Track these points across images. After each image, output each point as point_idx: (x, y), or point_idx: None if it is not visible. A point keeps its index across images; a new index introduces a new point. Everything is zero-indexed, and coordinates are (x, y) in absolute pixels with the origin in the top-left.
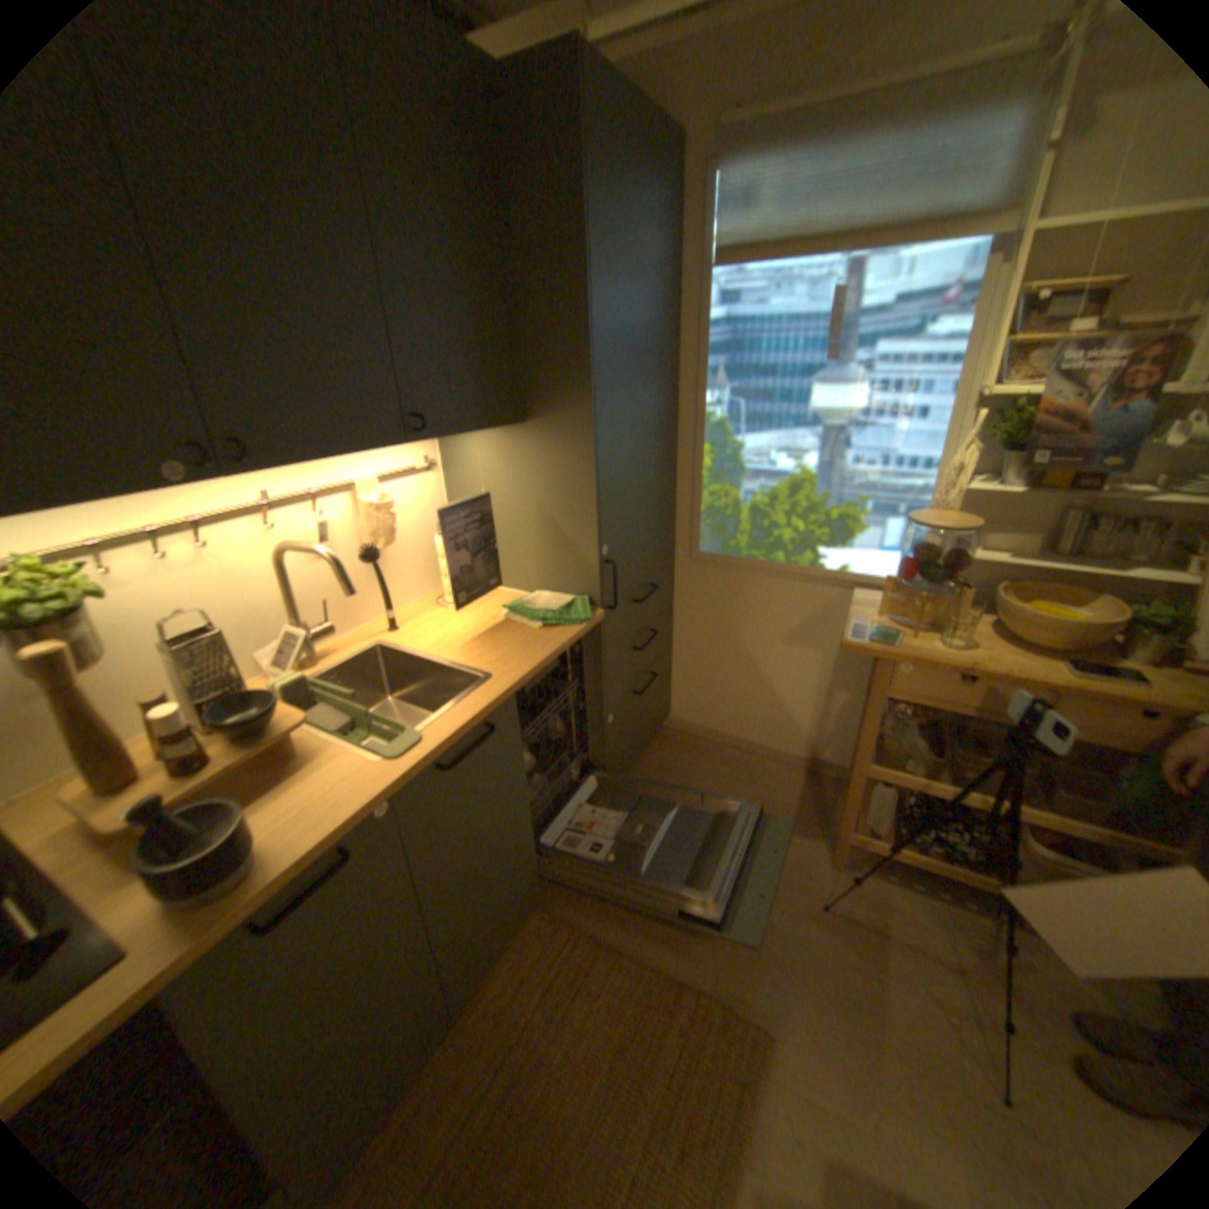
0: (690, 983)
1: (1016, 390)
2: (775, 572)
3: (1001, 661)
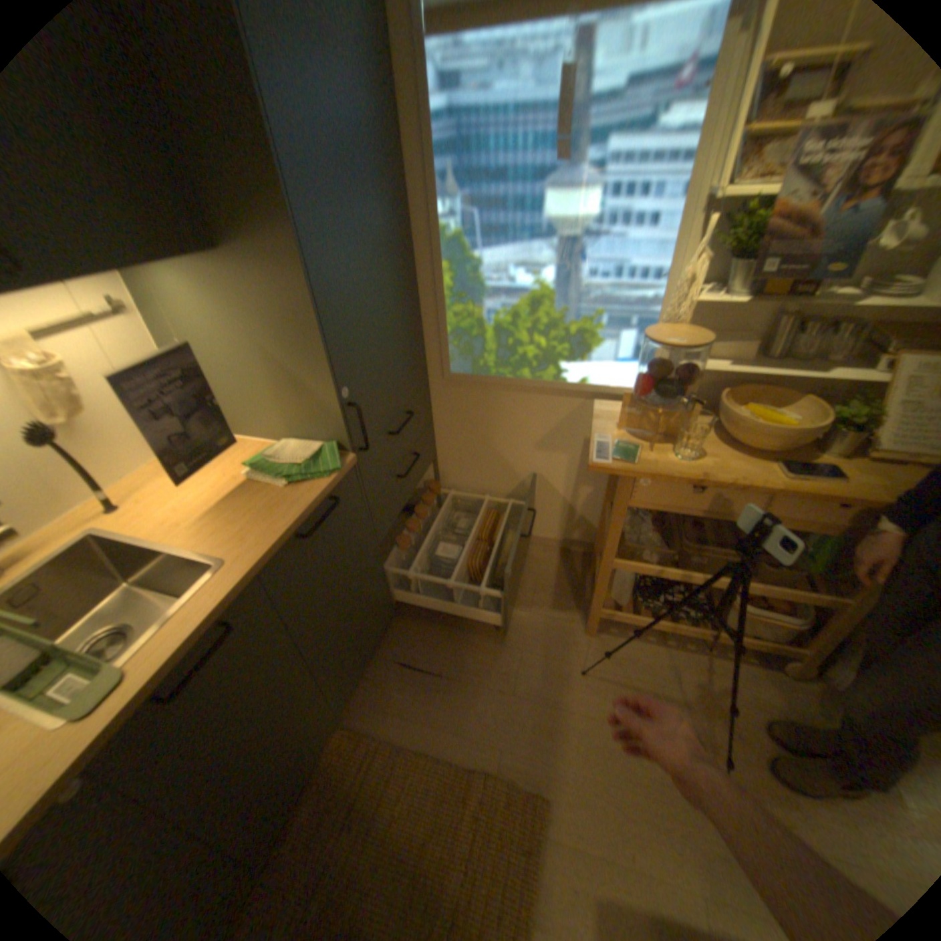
0: (477, 767)
1: (742, 191)
2: (522, 388)
3: (726, 468)
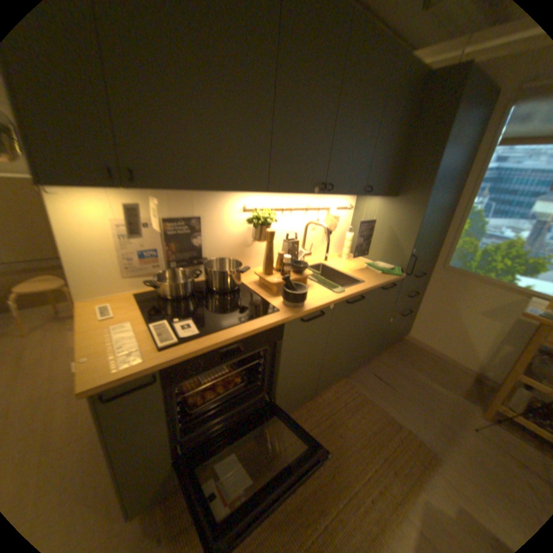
0: (406, 426)
1: None
2: (487, 282)
3: None
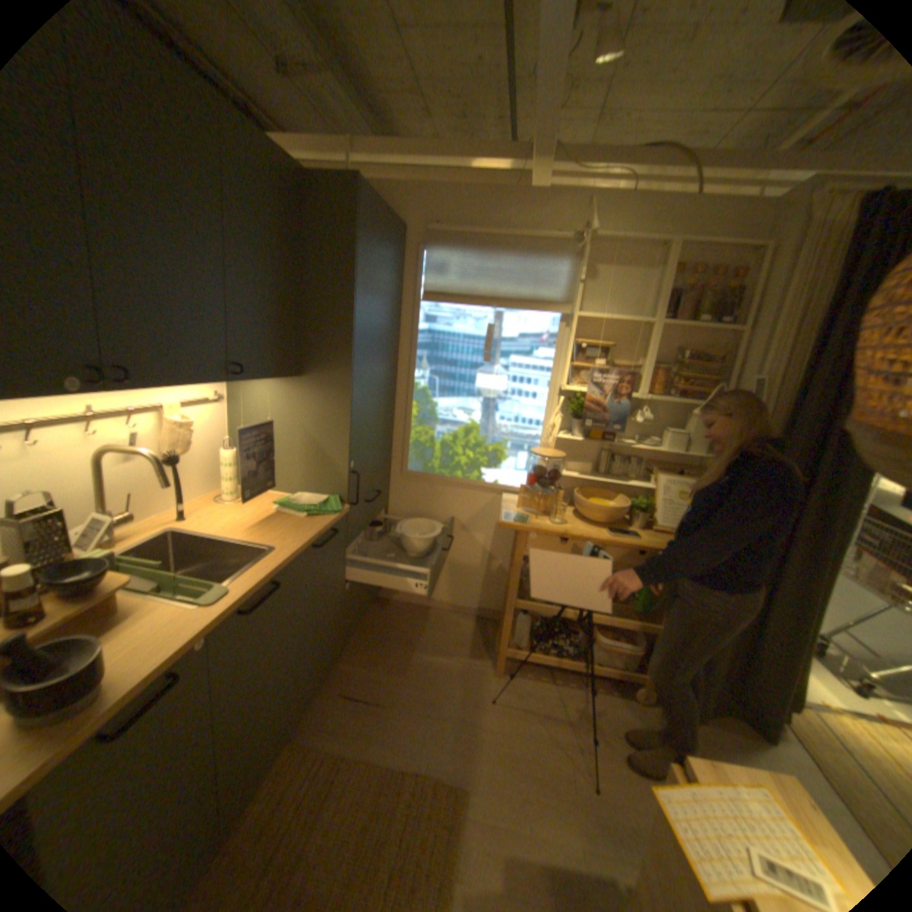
0: (409, 770)
1: (575, 389)
2: (456, 484)
3: (578, 530)
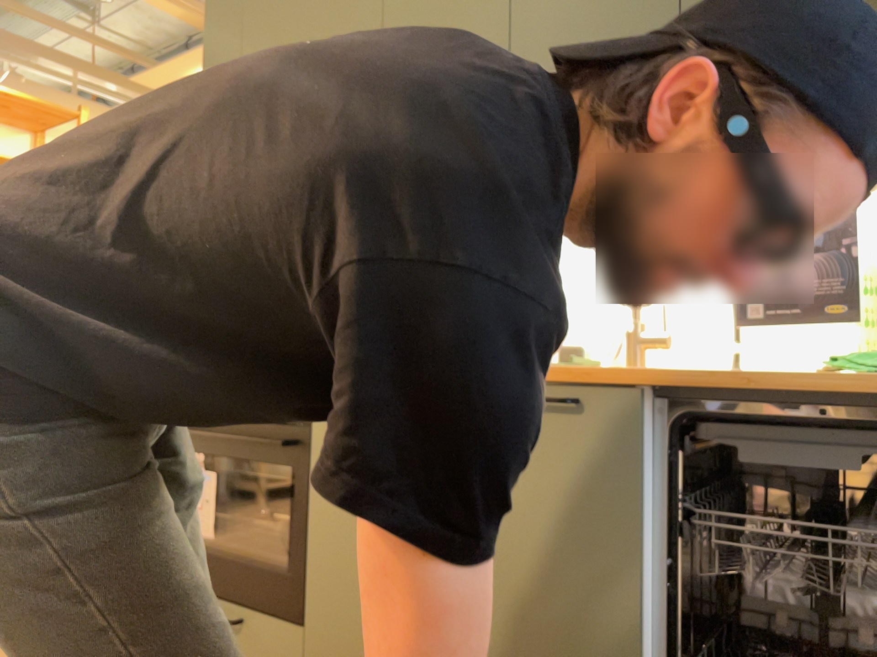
0: None
1: None
2: None
3: None
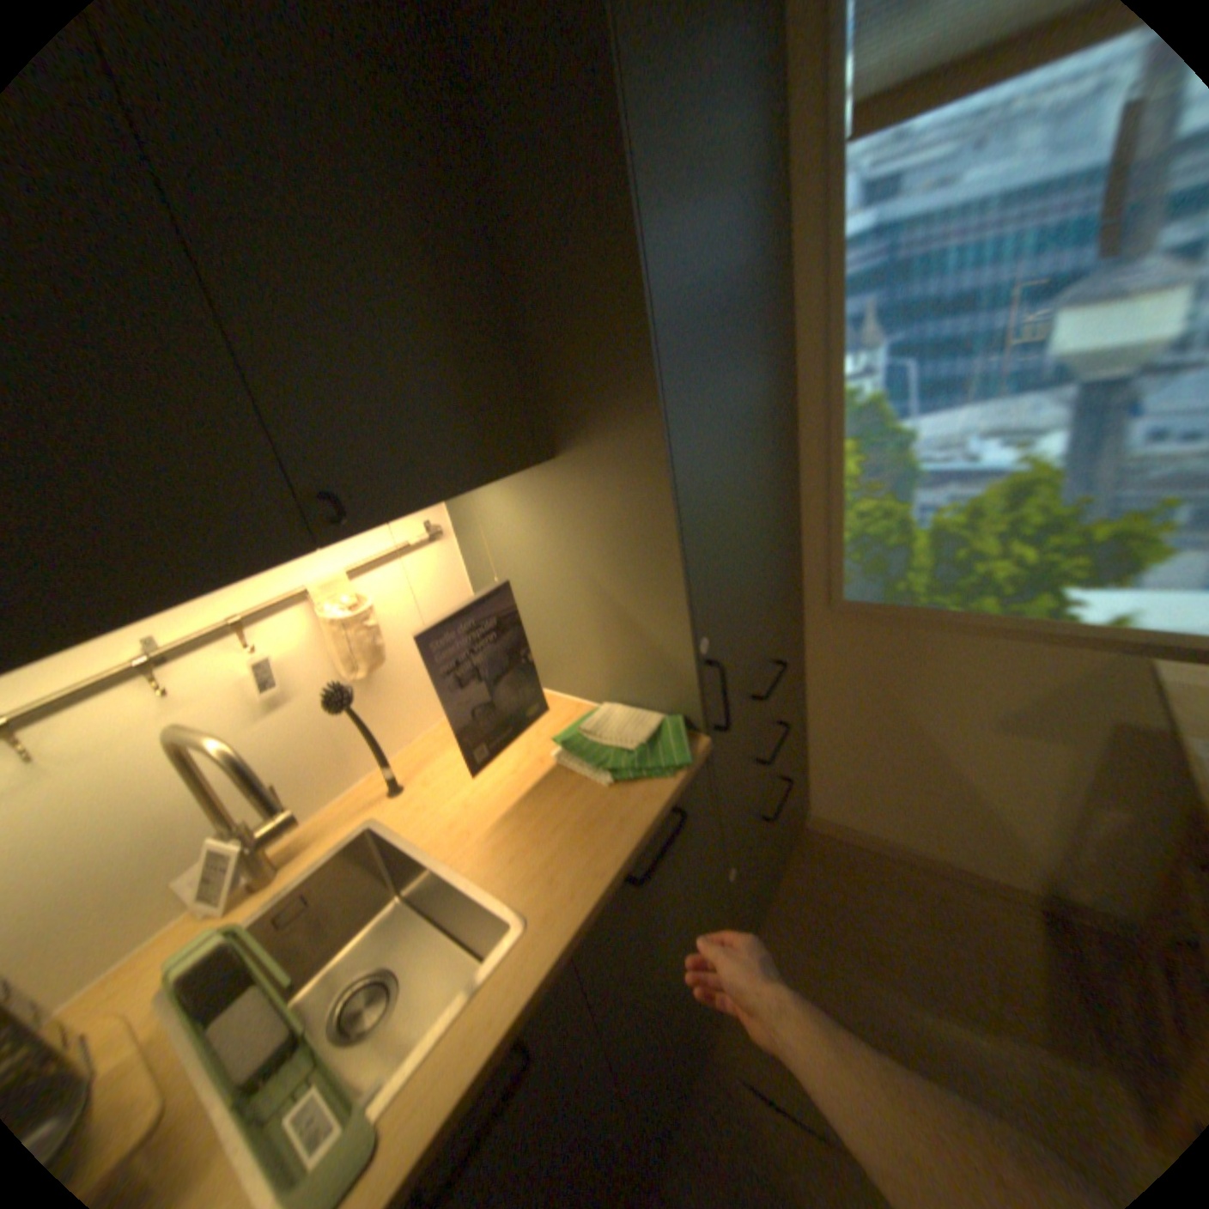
0: None
1: None
2: (979, 626)
3: None
